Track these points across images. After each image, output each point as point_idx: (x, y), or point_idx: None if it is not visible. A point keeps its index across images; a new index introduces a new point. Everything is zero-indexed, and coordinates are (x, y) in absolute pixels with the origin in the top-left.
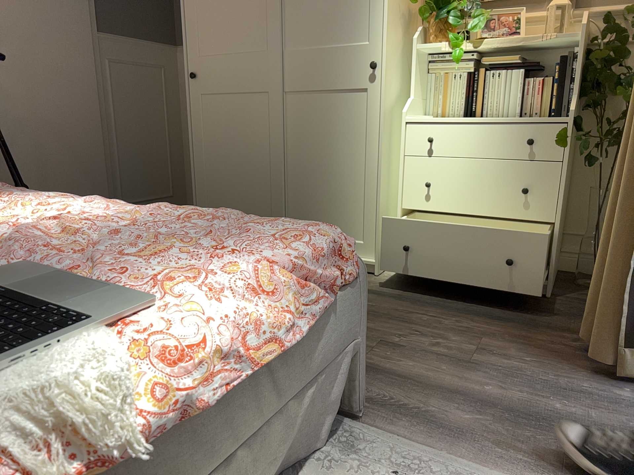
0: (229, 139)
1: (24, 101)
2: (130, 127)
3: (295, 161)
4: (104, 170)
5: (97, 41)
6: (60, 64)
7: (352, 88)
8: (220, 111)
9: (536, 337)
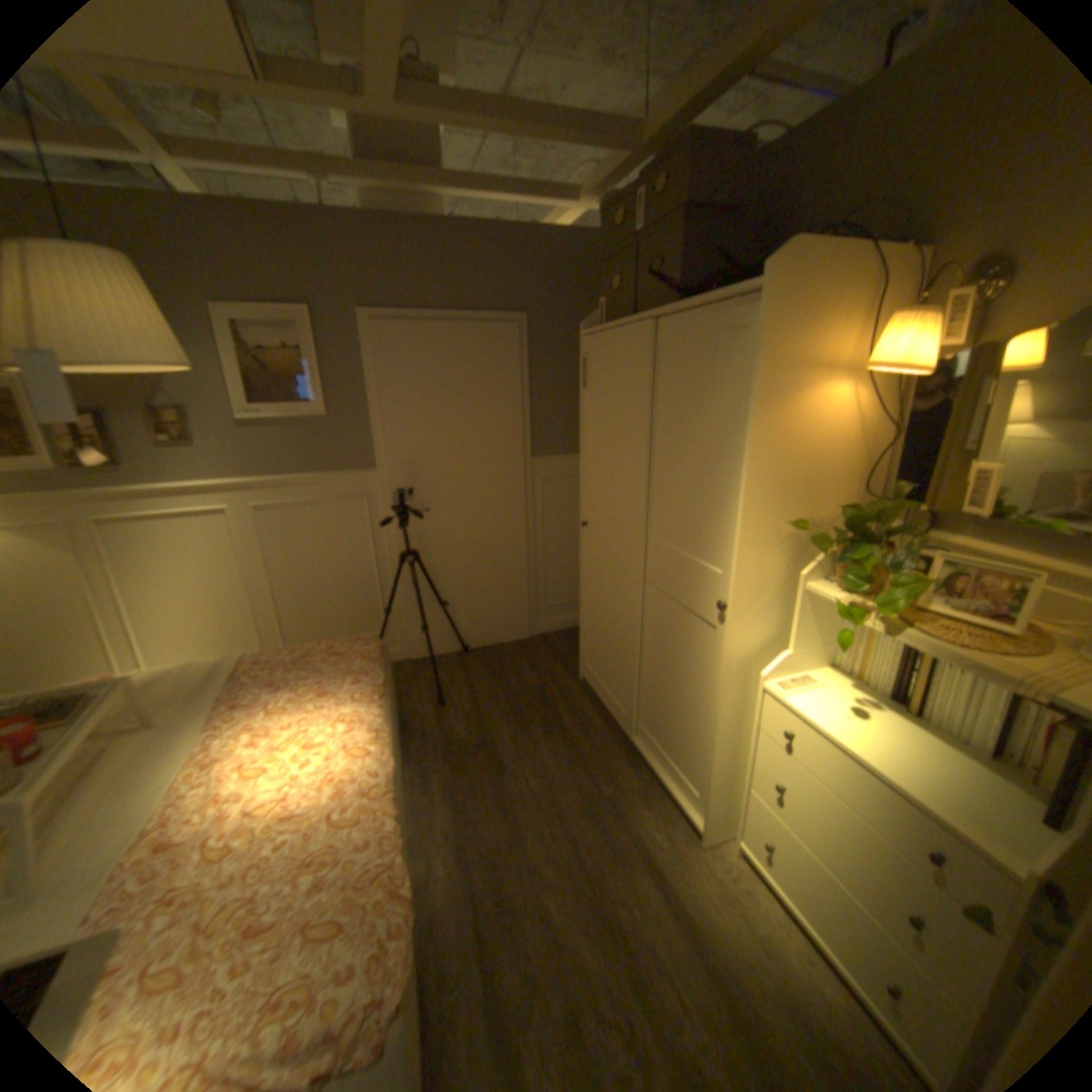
0: (603, 600)
1: (454, 530)
2: (556, 538)
3: (649, 658)
4: (523, 580)
5: (527, 466)
6: (488, 494)
7: (701, 616)
8: (599, 568)
9: None
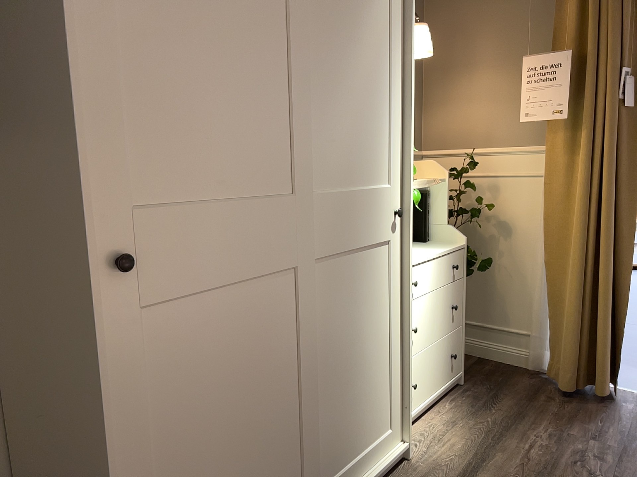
0: (226, 382)
1: None
2: None
3: (323, 365)
4: None
5: None
6: None
7: (378, 241)
8: (205, 328)
9: (541, 405)
